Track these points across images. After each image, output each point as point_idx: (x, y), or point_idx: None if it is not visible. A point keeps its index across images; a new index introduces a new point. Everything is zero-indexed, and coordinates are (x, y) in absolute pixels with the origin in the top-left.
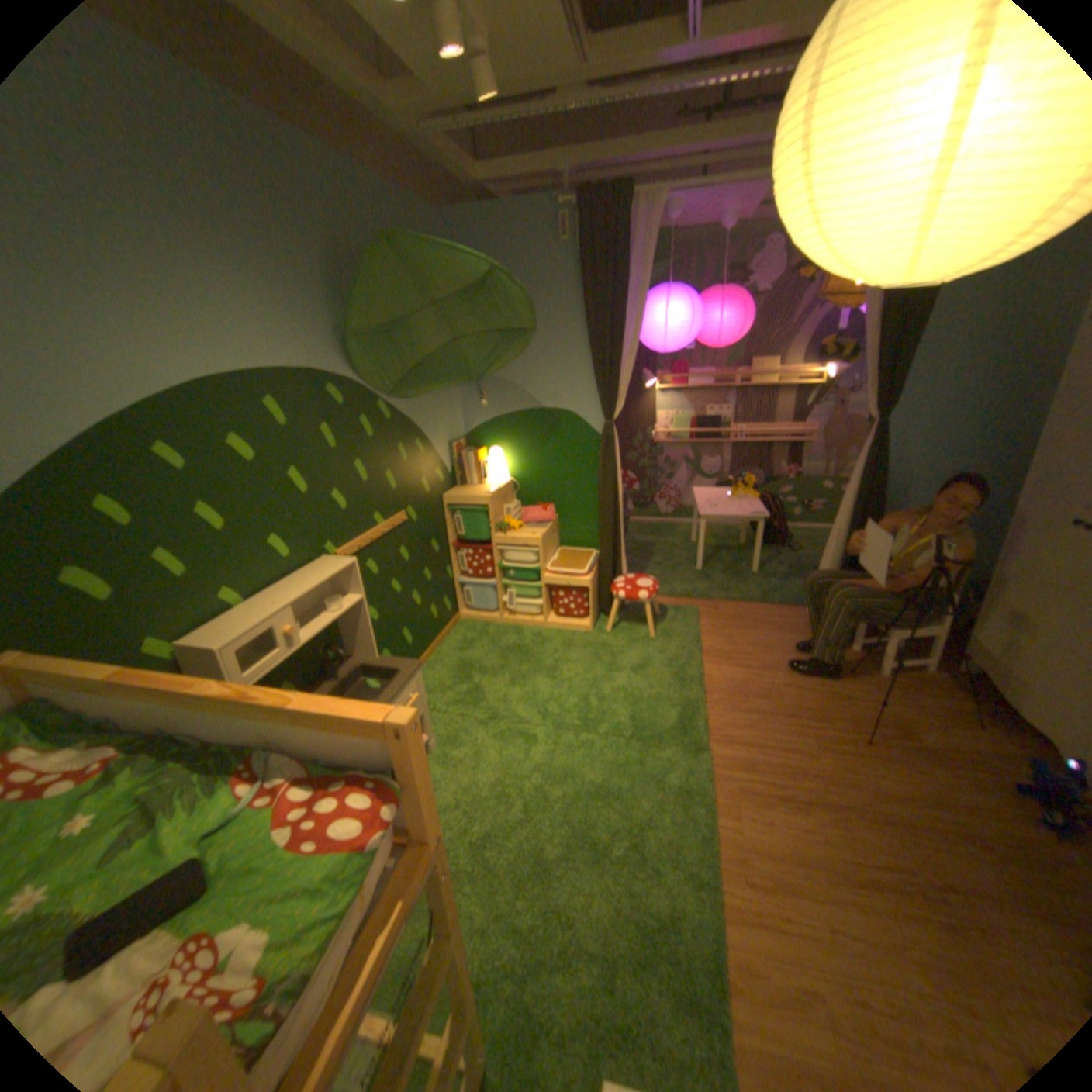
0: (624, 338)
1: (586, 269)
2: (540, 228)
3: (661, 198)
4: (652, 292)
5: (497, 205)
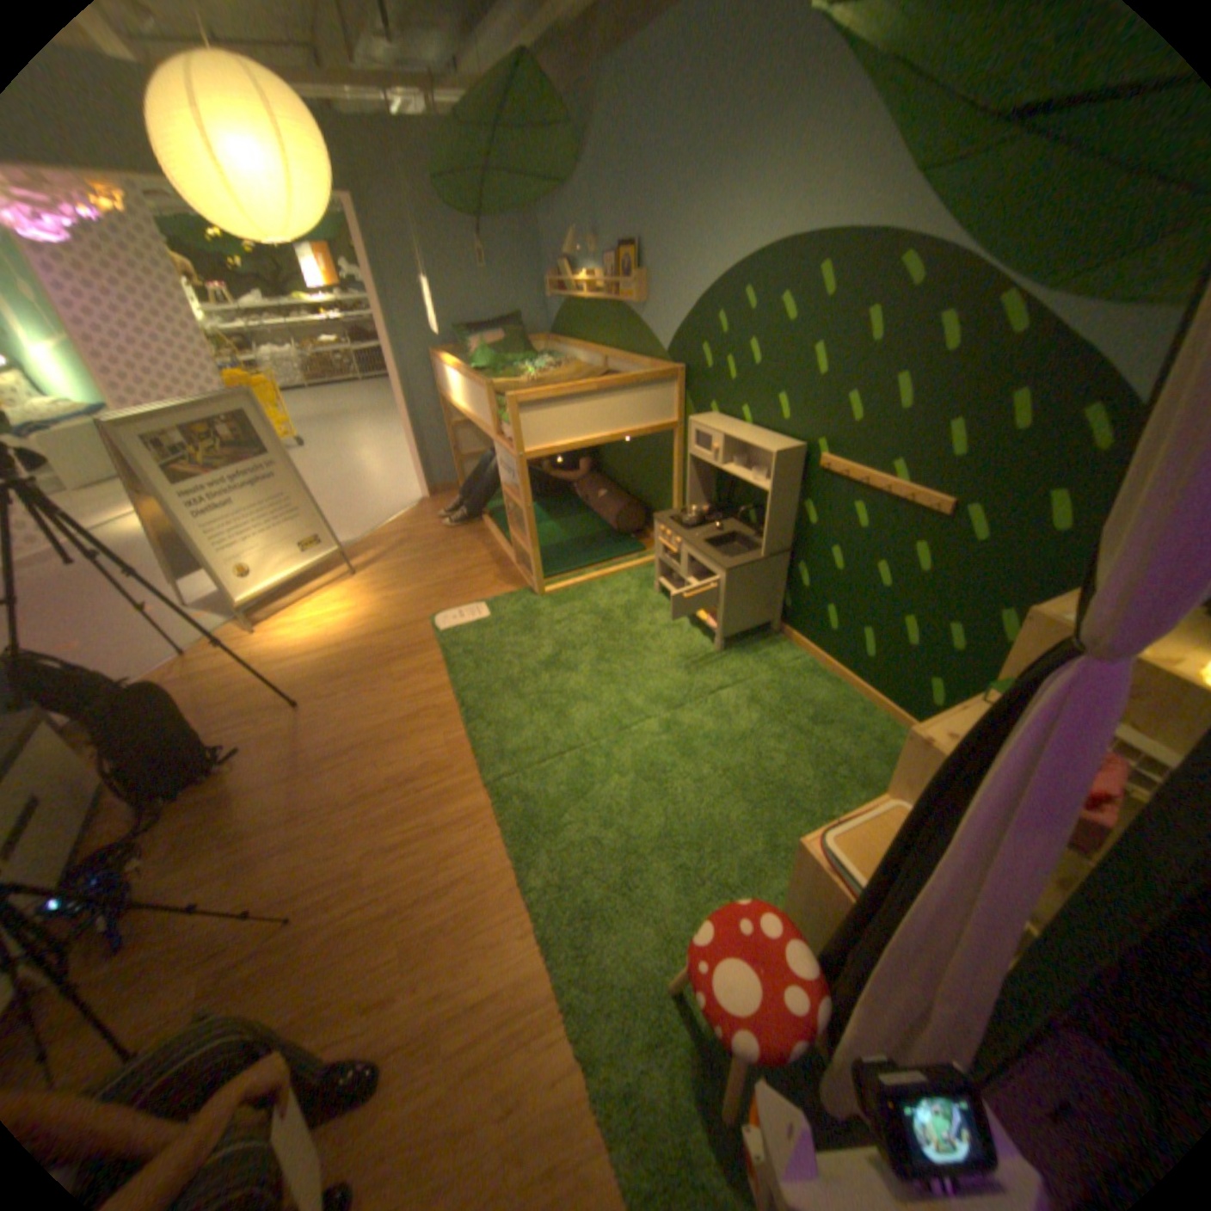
0: None
1: None
2: None
3: None
4: None
5: None
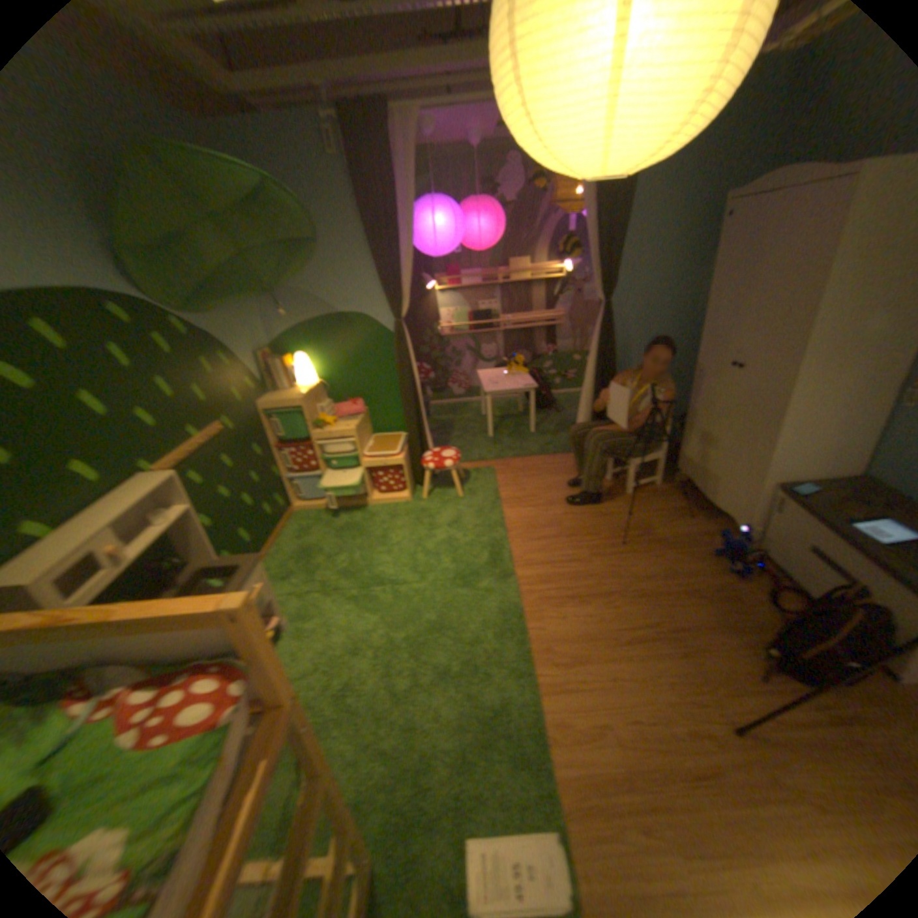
0: (400, 244)
1: (356, 181)
2: (306, 141)
3: (413, 115)
4: (418, 203)
5: (259, 117)
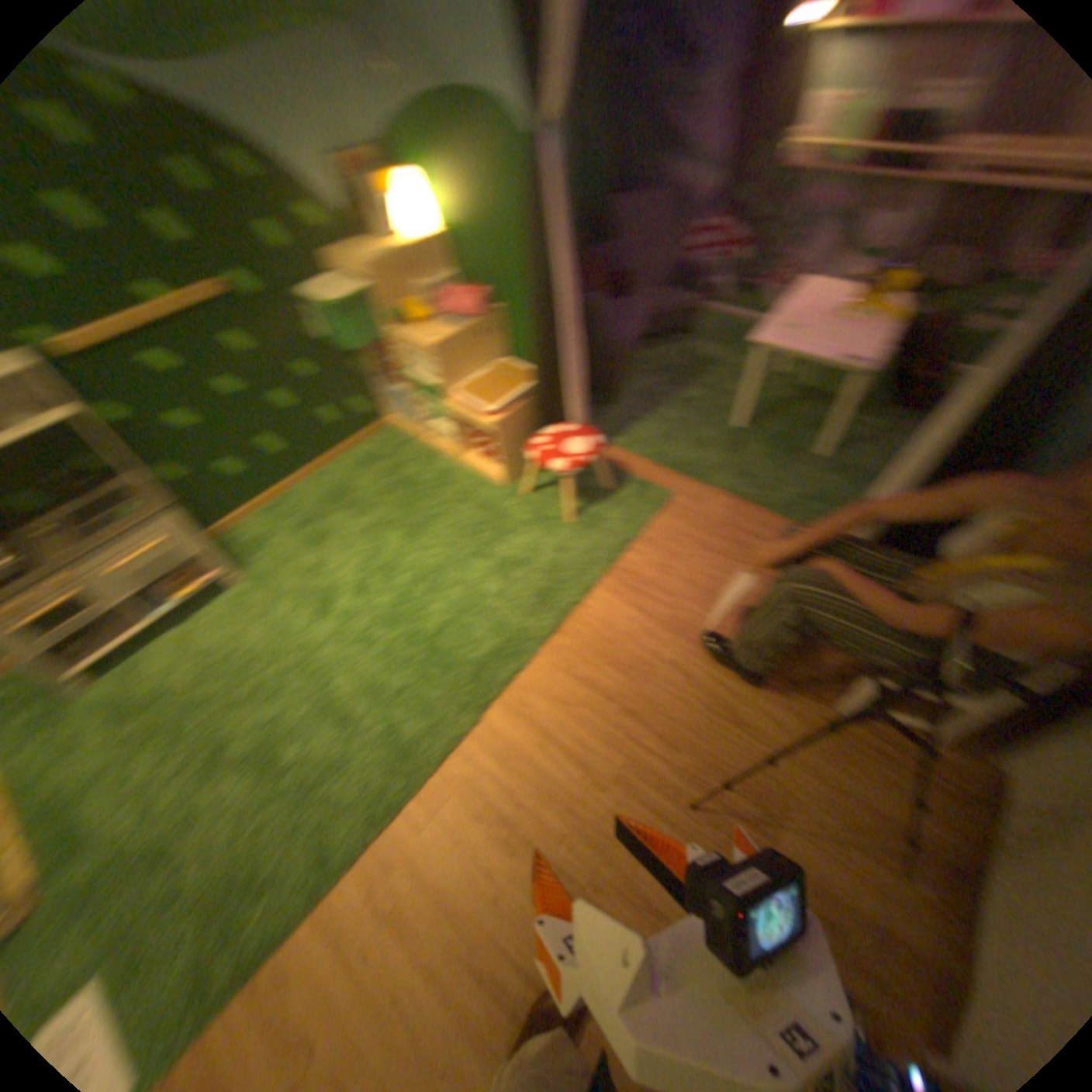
0: None
1: None
2: None
3: None
4: None
5: None
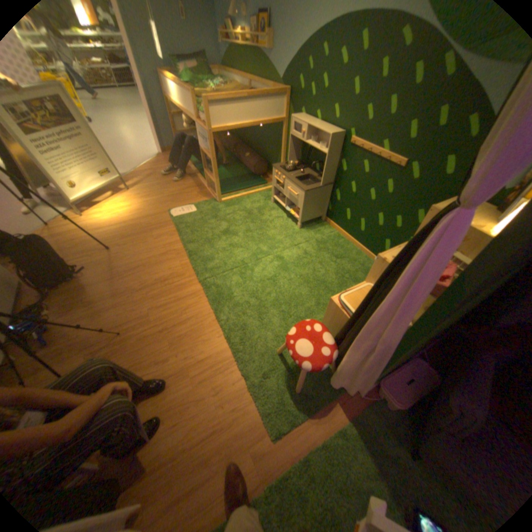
0: None
1: None
2: None
3: None
4: None
5: None
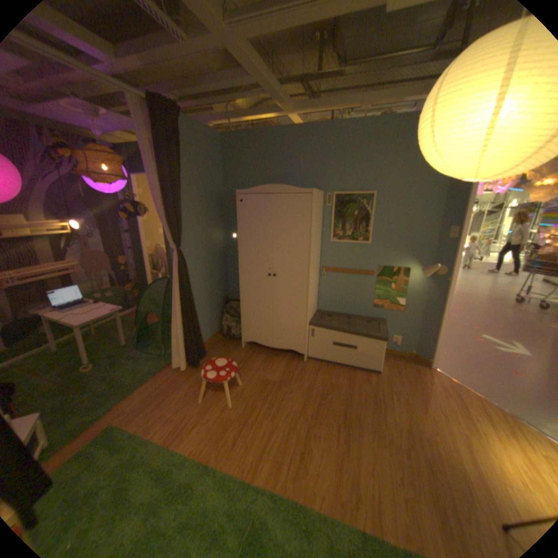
0: None
1: None
2: None
3: None
4: None
5: None
